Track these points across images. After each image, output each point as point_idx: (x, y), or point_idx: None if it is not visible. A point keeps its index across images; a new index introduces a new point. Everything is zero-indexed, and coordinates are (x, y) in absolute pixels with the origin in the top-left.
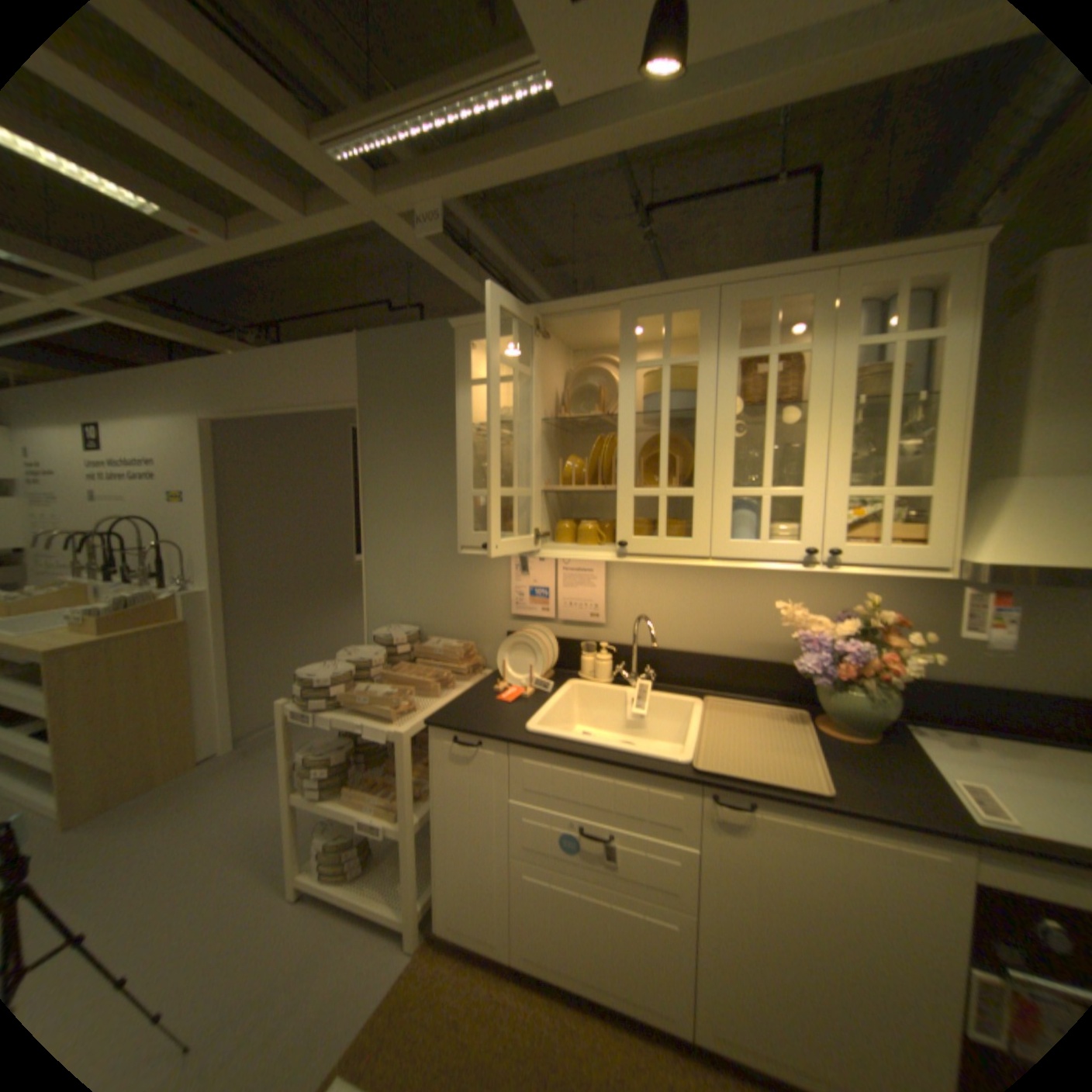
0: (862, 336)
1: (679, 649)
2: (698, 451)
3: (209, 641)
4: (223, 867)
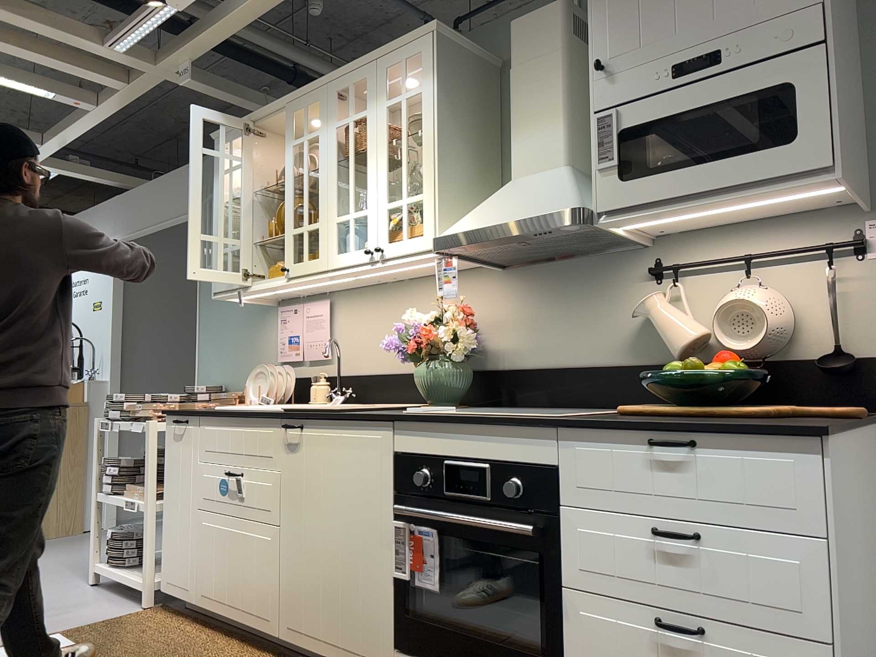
0: (387, 101)
1: (374, 373)
2: (319, 195)
3: None
4: (64, 569)
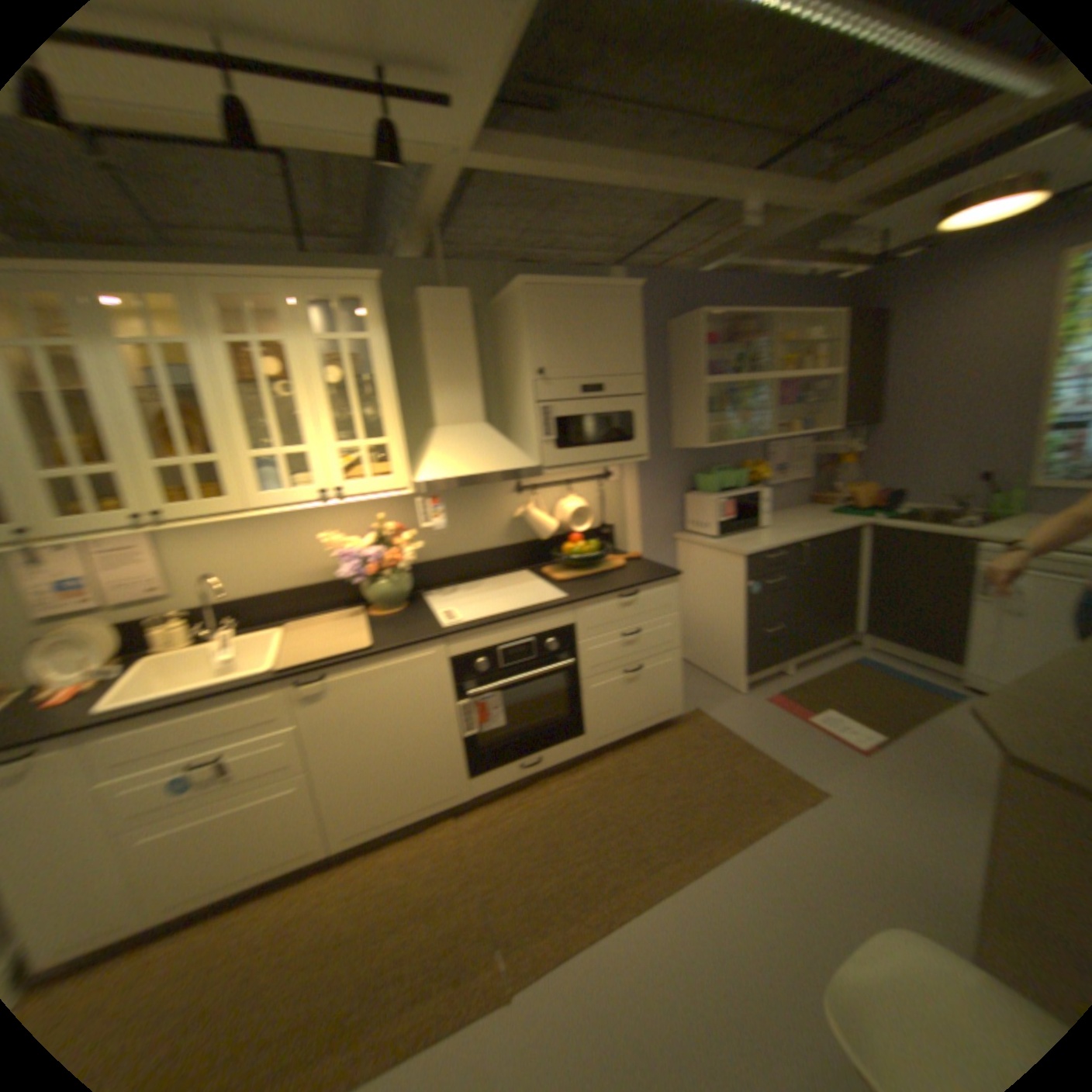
0: (312, 334)
1: (247, 597)
2: (204, 423)
3: None
4: None
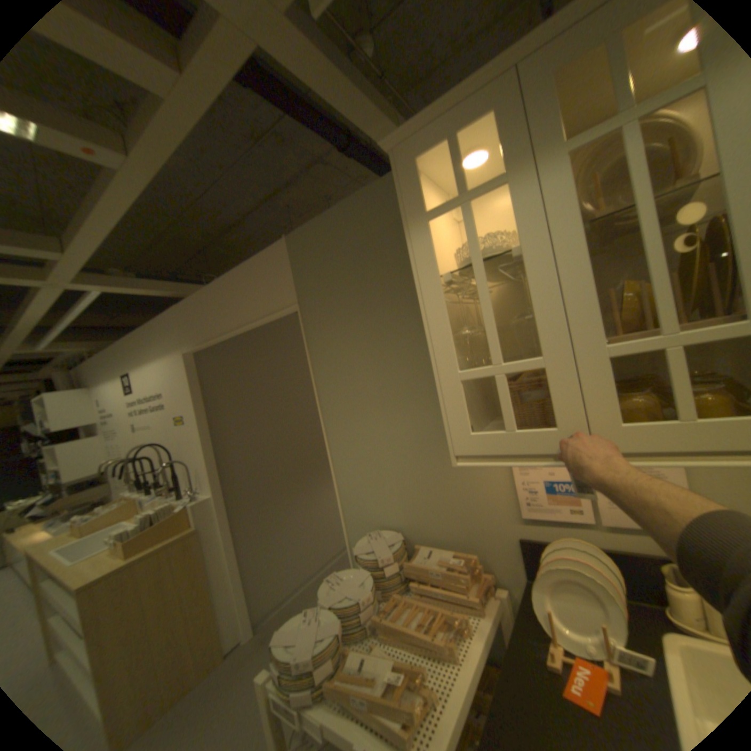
0: None
1: None
2: None
3: (220, 542)
4: None
